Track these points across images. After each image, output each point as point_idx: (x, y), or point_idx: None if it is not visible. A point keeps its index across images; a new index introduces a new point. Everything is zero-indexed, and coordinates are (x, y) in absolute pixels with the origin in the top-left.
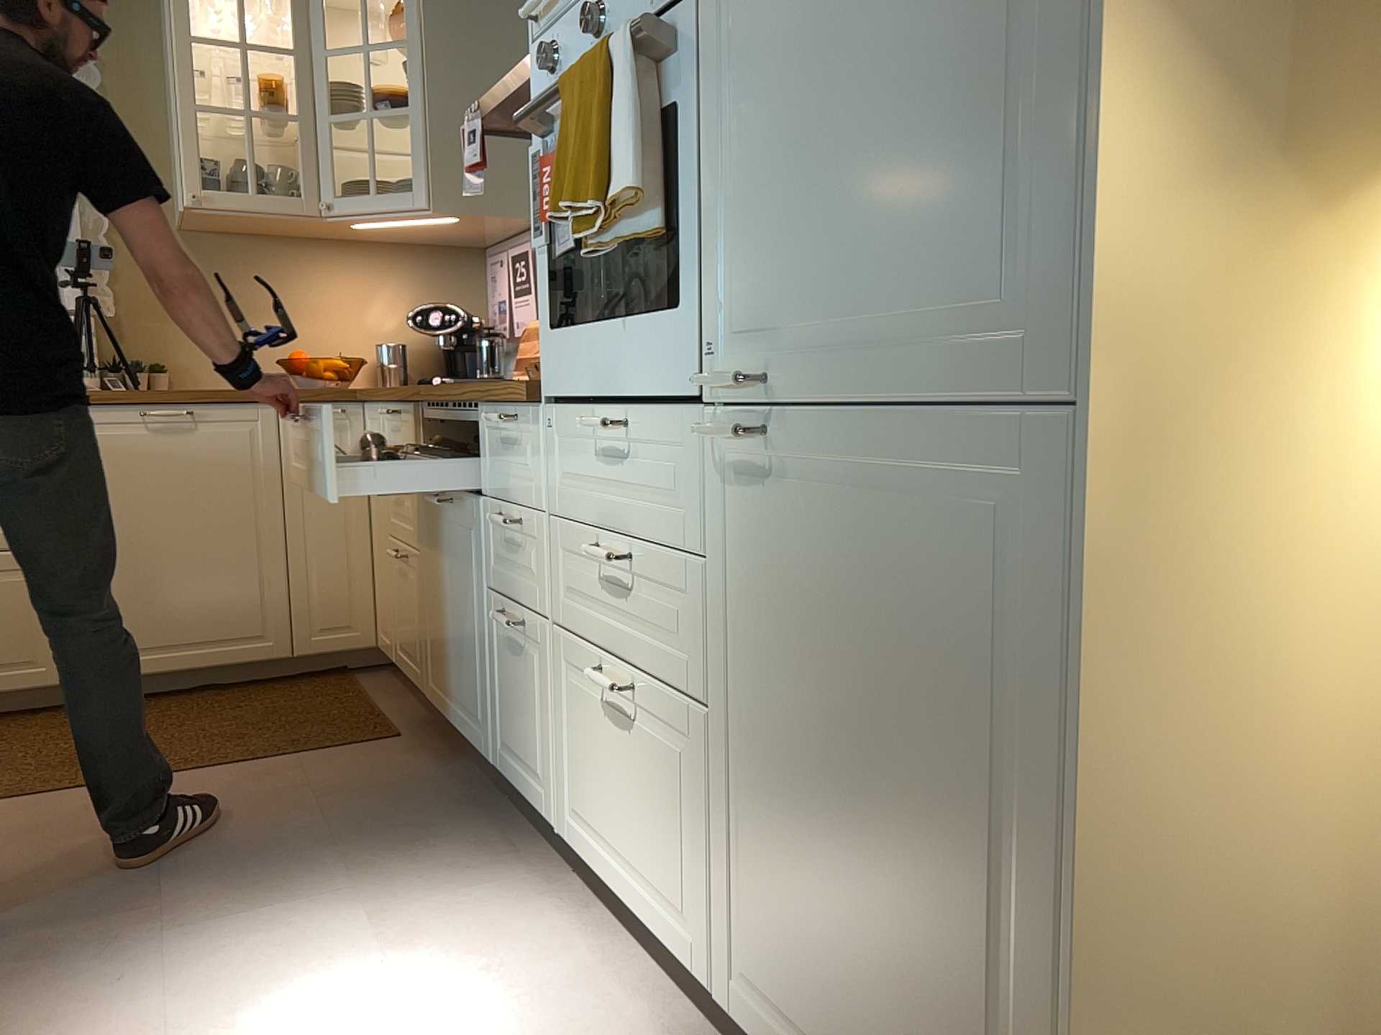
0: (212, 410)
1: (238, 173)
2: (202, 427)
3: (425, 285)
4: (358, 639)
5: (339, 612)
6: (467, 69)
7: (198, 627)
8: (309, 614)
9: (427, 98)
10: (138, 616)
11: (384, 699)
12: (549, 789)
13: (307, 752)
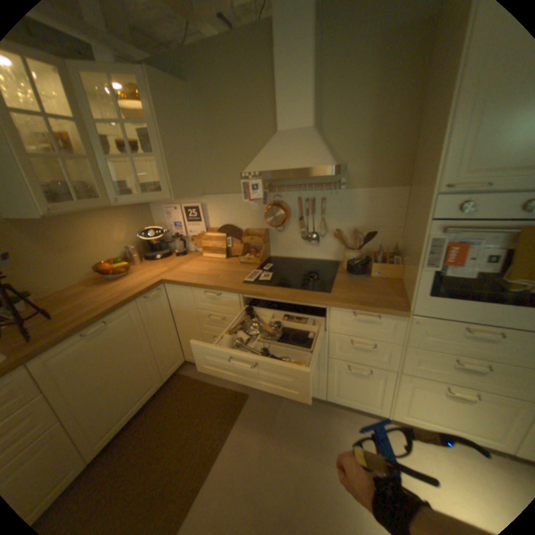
0: (111, 315)
1: (57, 188)
2: (109, 325)
3: (131, 217)
4: (180, 362)
5: (173, 358)
6: (172, 134)
7: (131, 400)
8: (165, 366)
9: (162, 148)
10: (108, 416)
11: (211, 380)
12: (384, 409)
13: (233, 424)
